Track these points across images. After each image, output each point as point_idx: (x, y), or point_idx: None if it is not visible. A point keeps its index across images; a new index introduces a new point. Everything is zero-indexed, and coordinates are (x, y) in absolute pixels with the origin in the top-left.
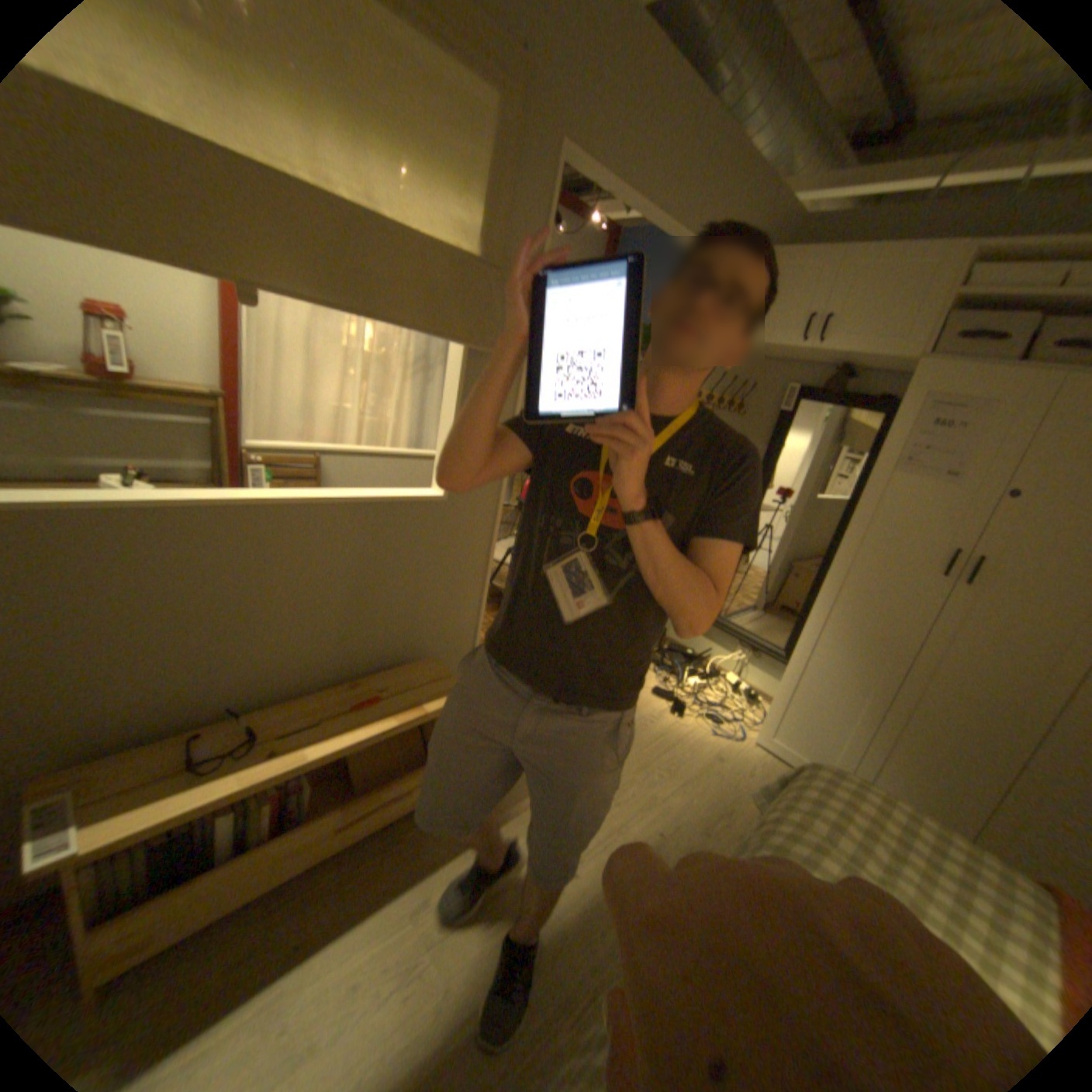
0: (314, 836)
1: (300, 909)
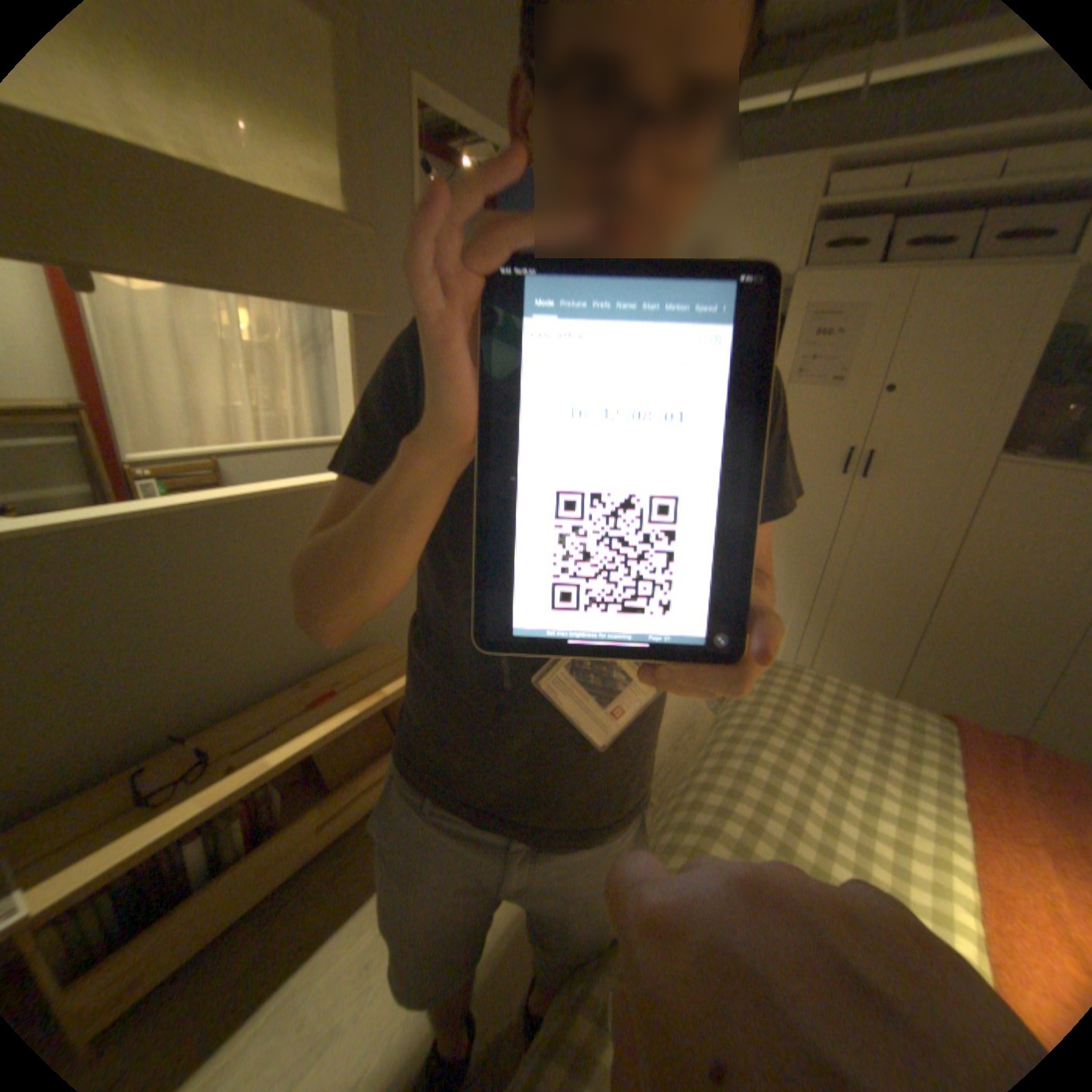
0: (296, 839)
1: (297, 911)
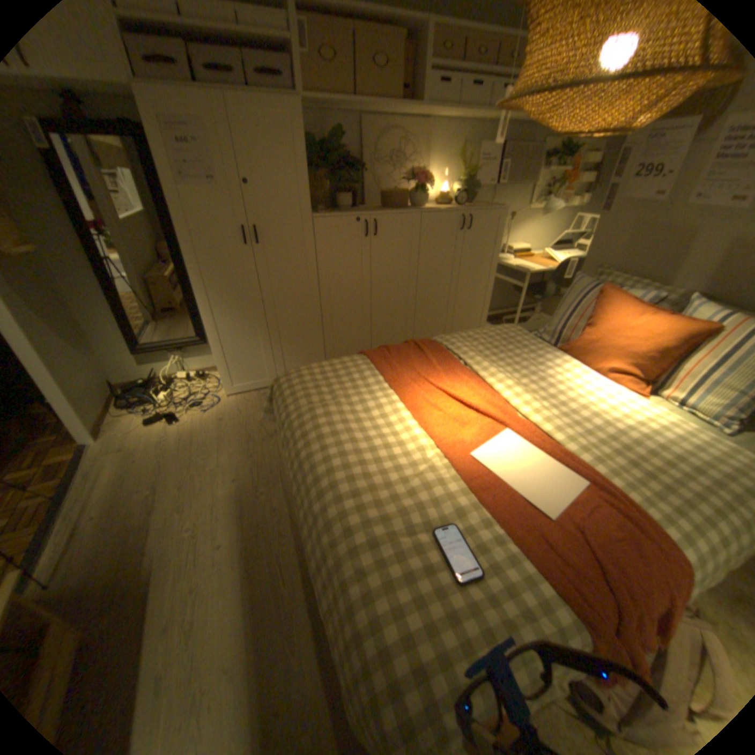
0: None
1: None
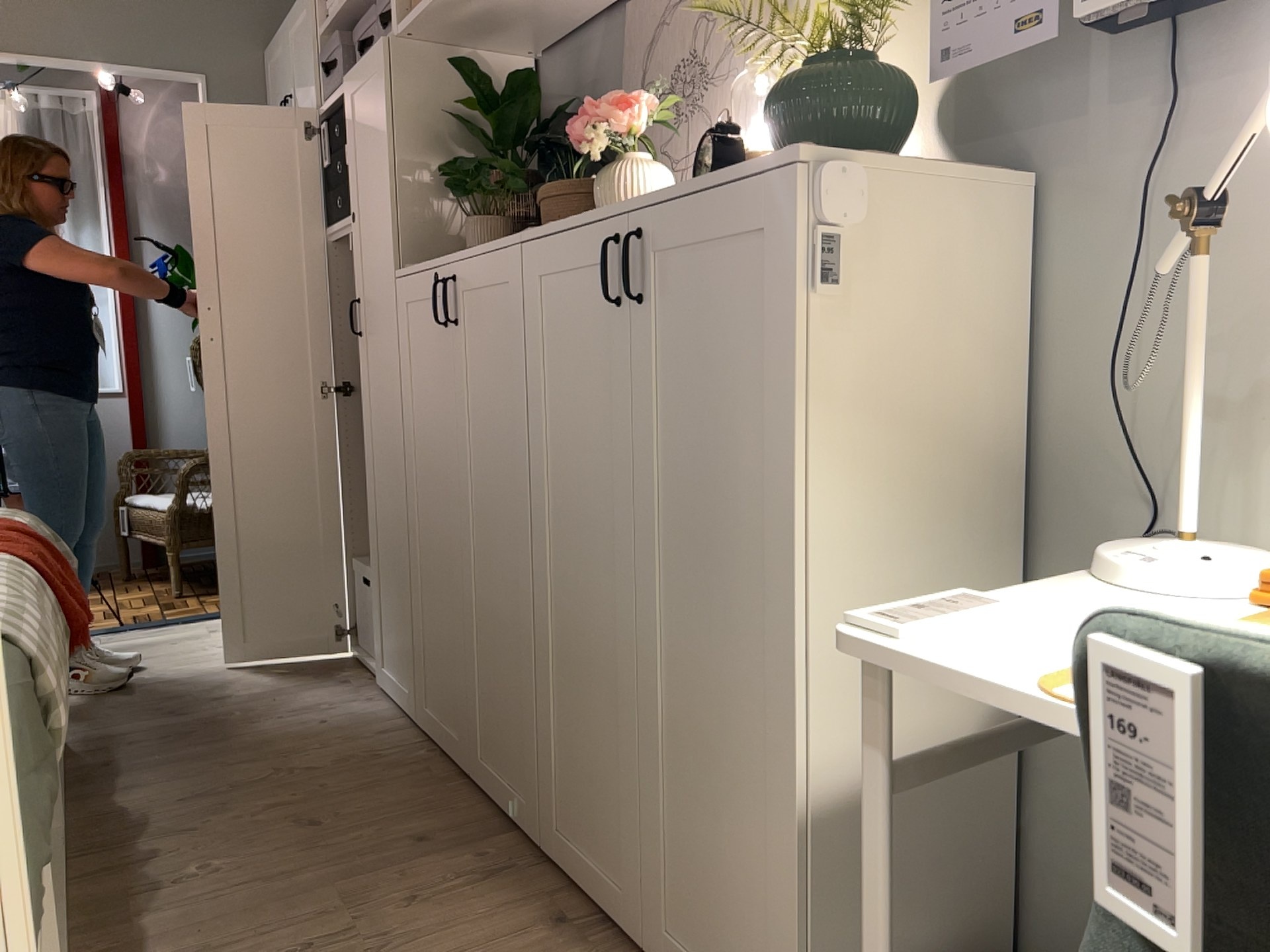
0: None
1: None
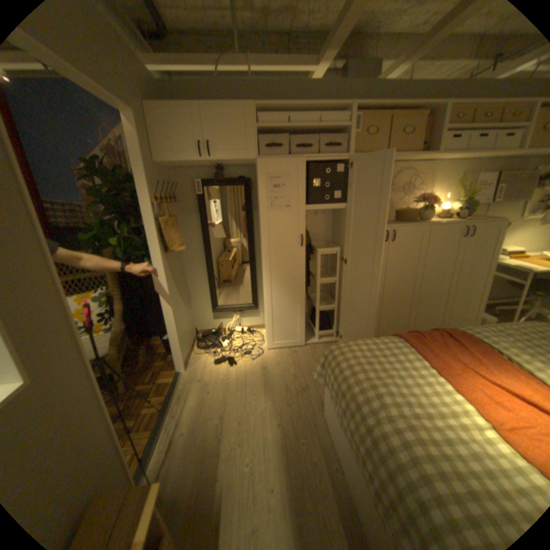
0: None
1: None
